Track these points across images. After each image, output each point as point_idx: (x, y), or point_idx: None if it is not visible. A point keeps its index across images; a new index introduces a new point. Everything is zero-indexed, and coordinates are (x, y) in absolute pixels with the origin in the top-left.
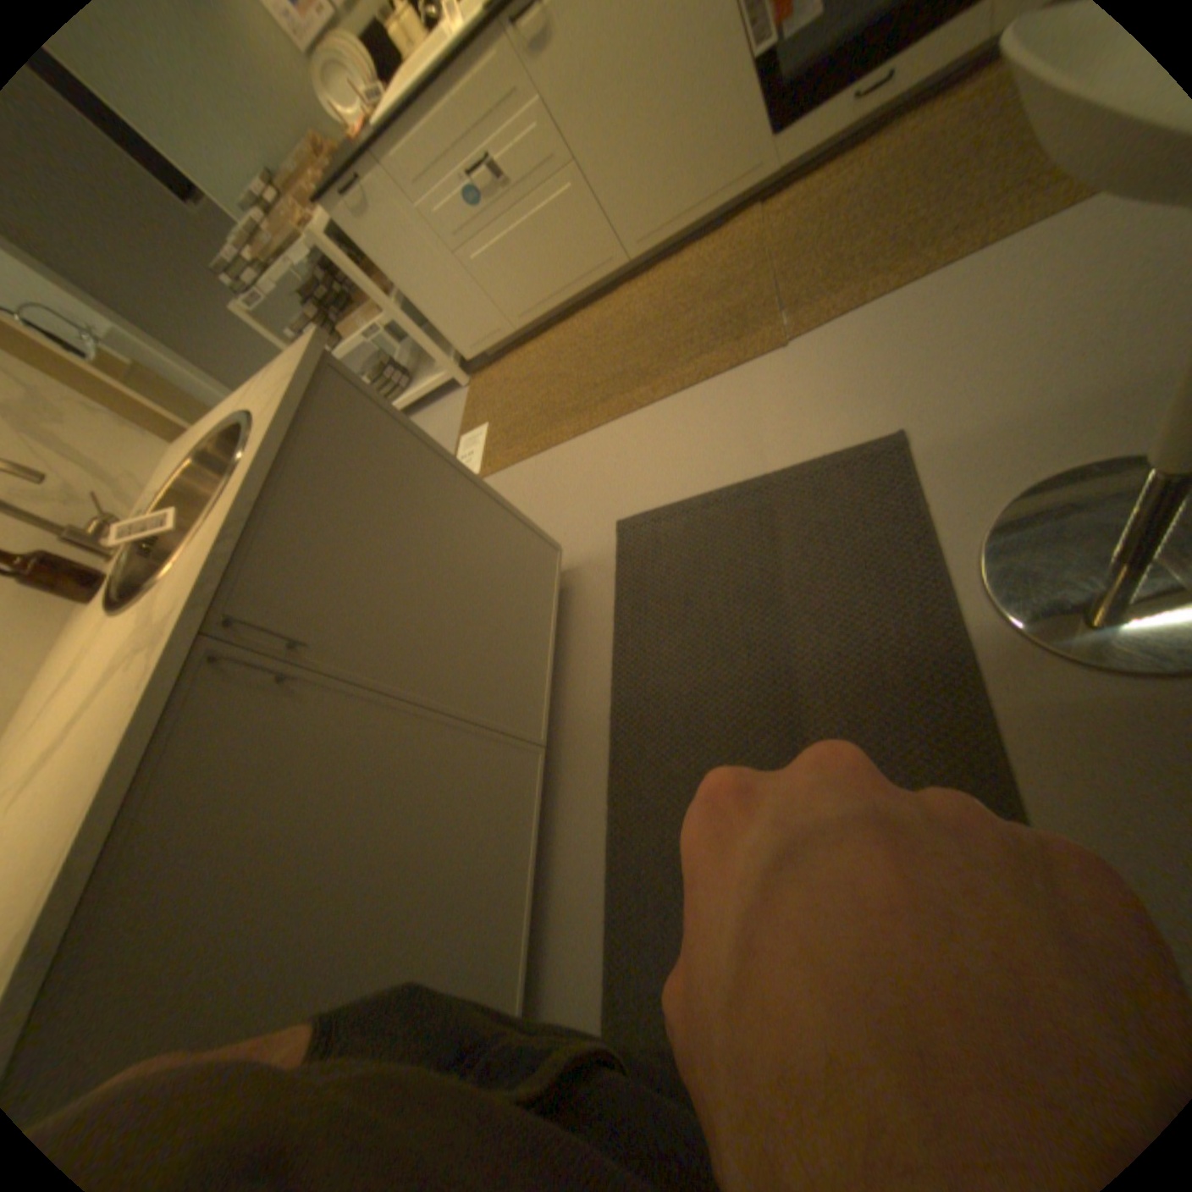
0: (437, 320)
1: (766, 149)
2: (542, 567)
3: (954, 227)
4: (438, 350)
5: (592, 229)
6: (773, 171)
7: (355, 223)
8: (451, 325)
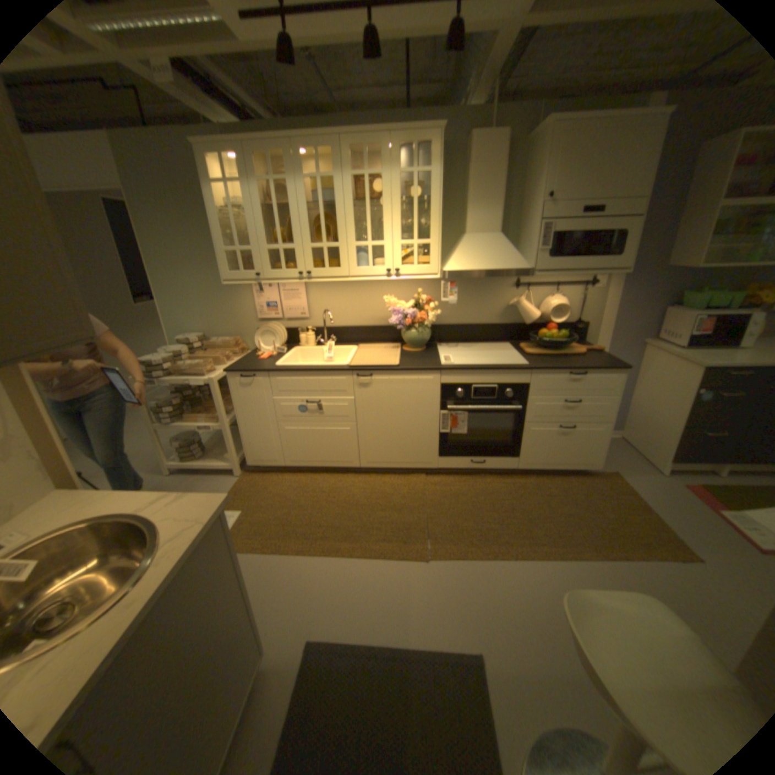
0: (245, 441)
1: (433, 460)
2: (247, 673)
3: (504, 543)
4: (234, 454)
5: (349, 448)
6: (433, 468)
7: (238, 388)
8: (251, 447)
